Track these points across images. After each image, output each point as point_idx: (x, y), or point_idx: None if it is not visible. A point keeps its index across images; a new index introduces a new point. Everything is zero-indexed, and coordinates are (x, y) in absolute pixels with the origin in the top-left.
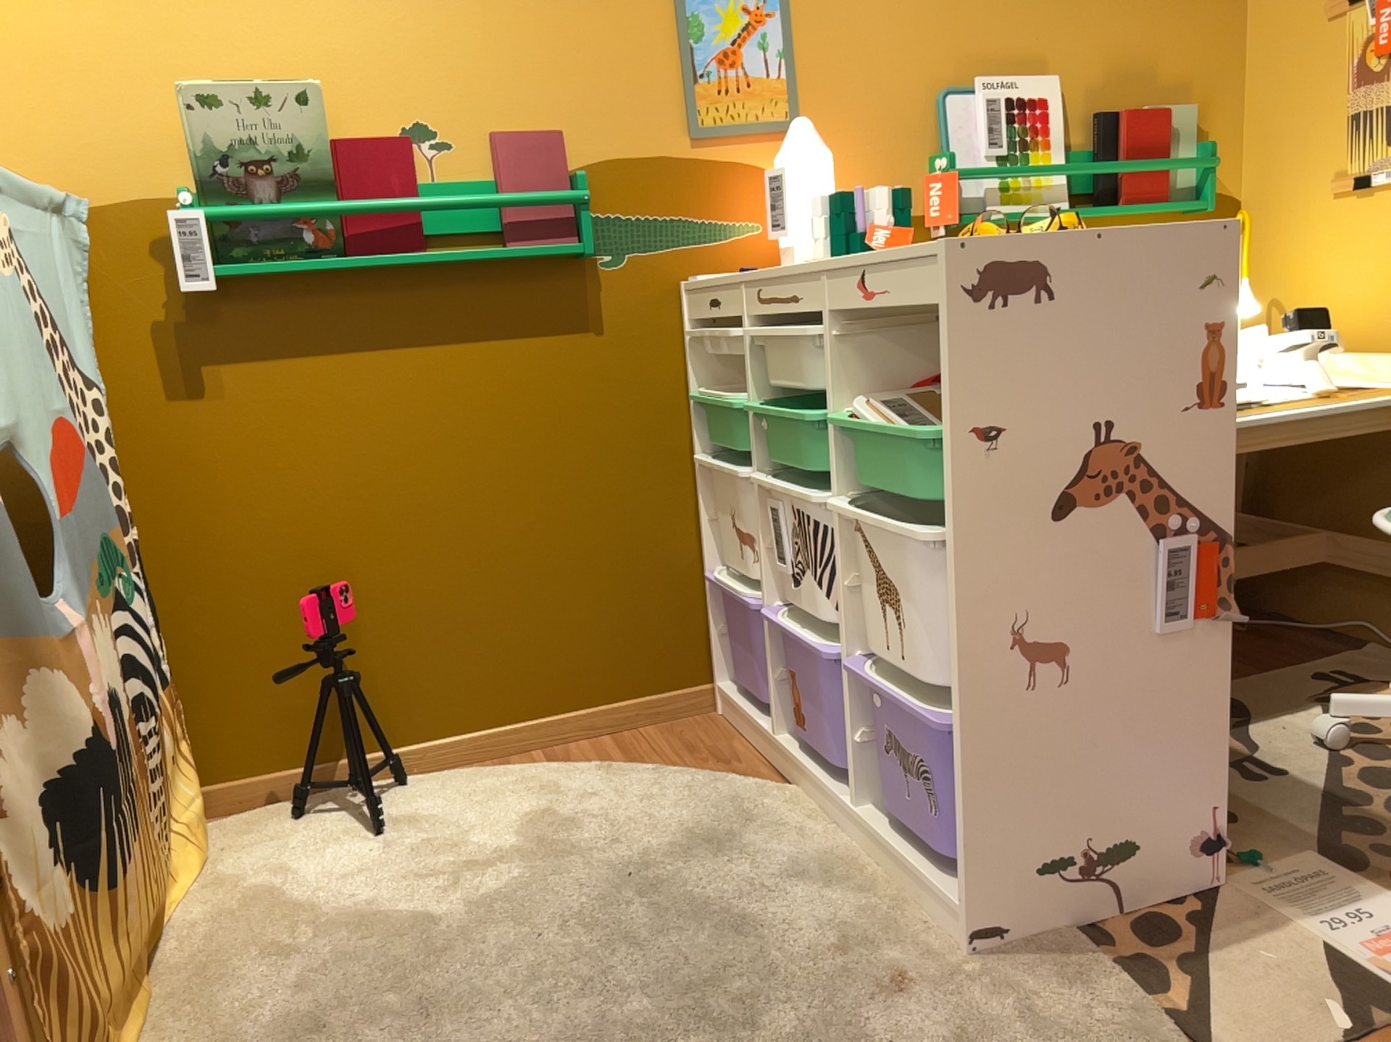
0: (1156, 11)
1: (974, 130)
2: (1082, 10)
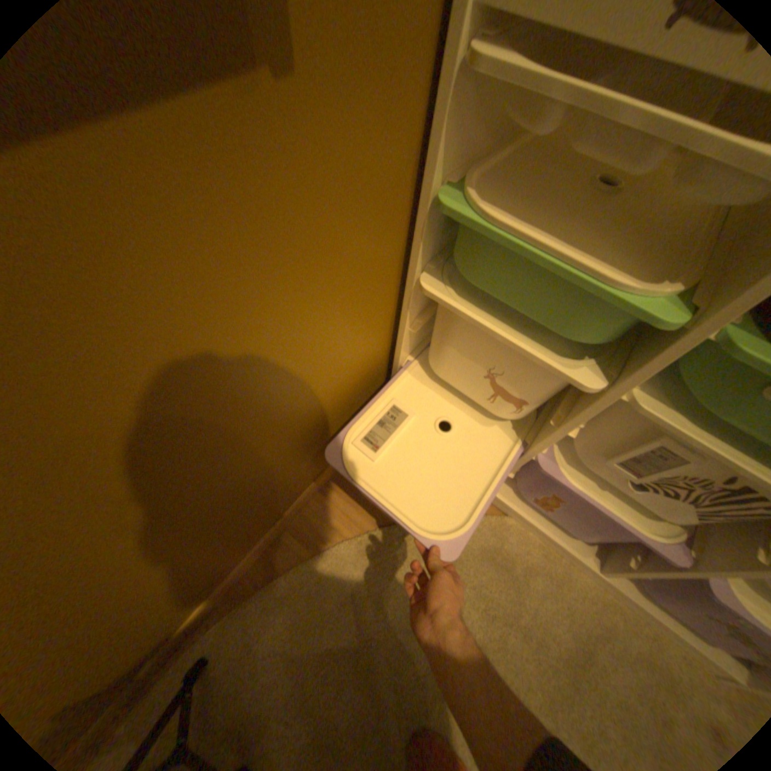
0: None
1: None
2: None
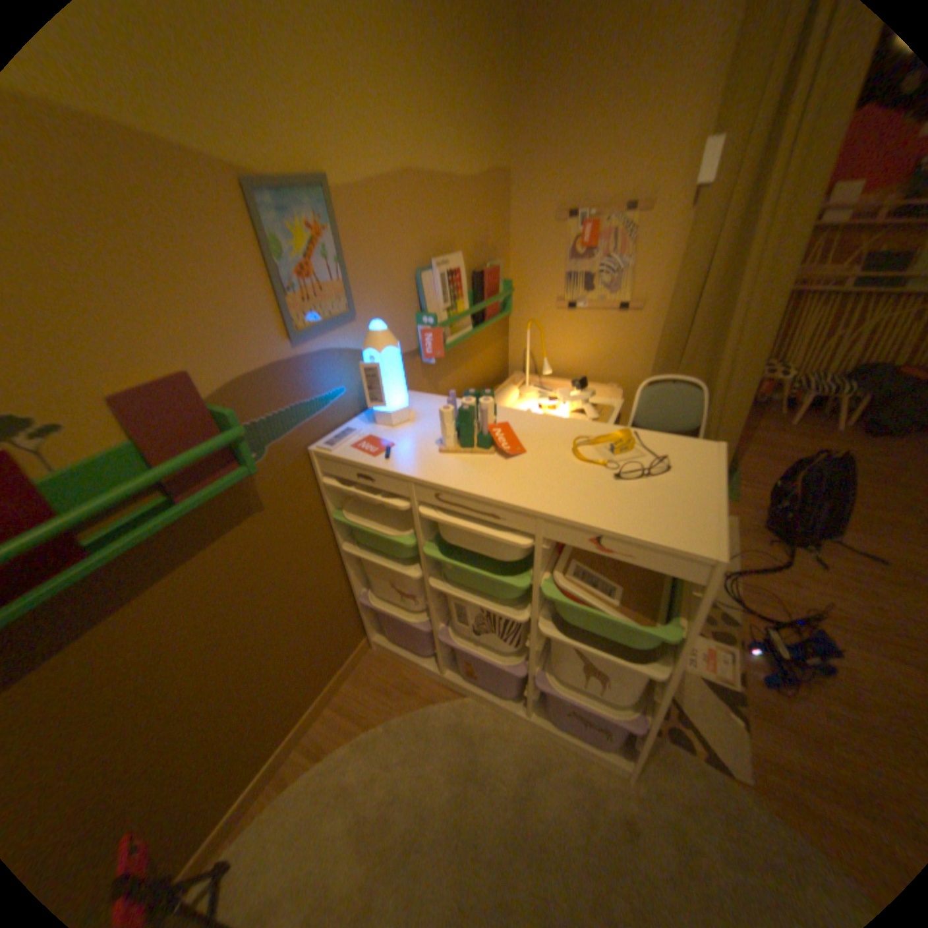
0: (487, 205)
1: (435, 293)
2: (465, 207)
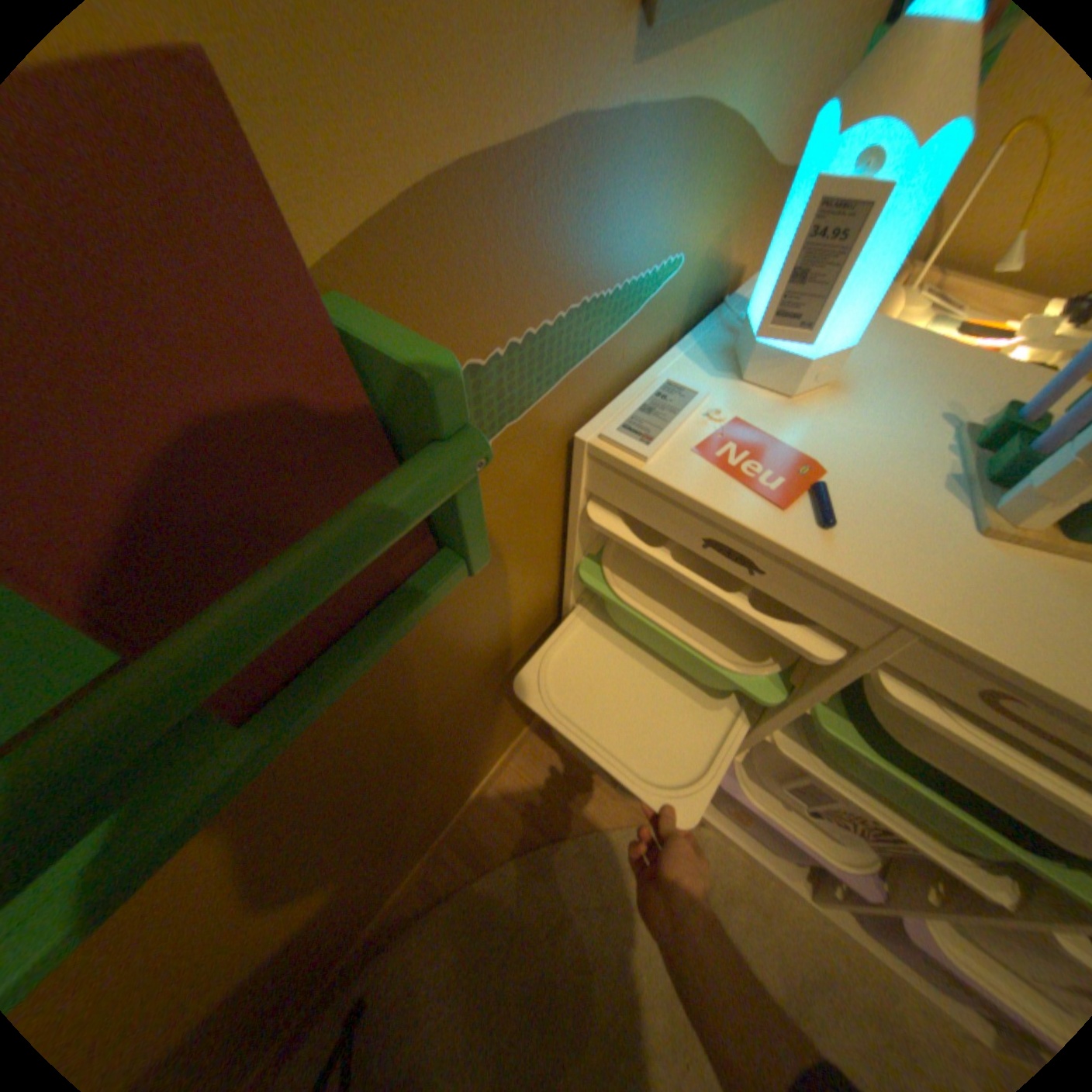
0: None
1: None
2: None
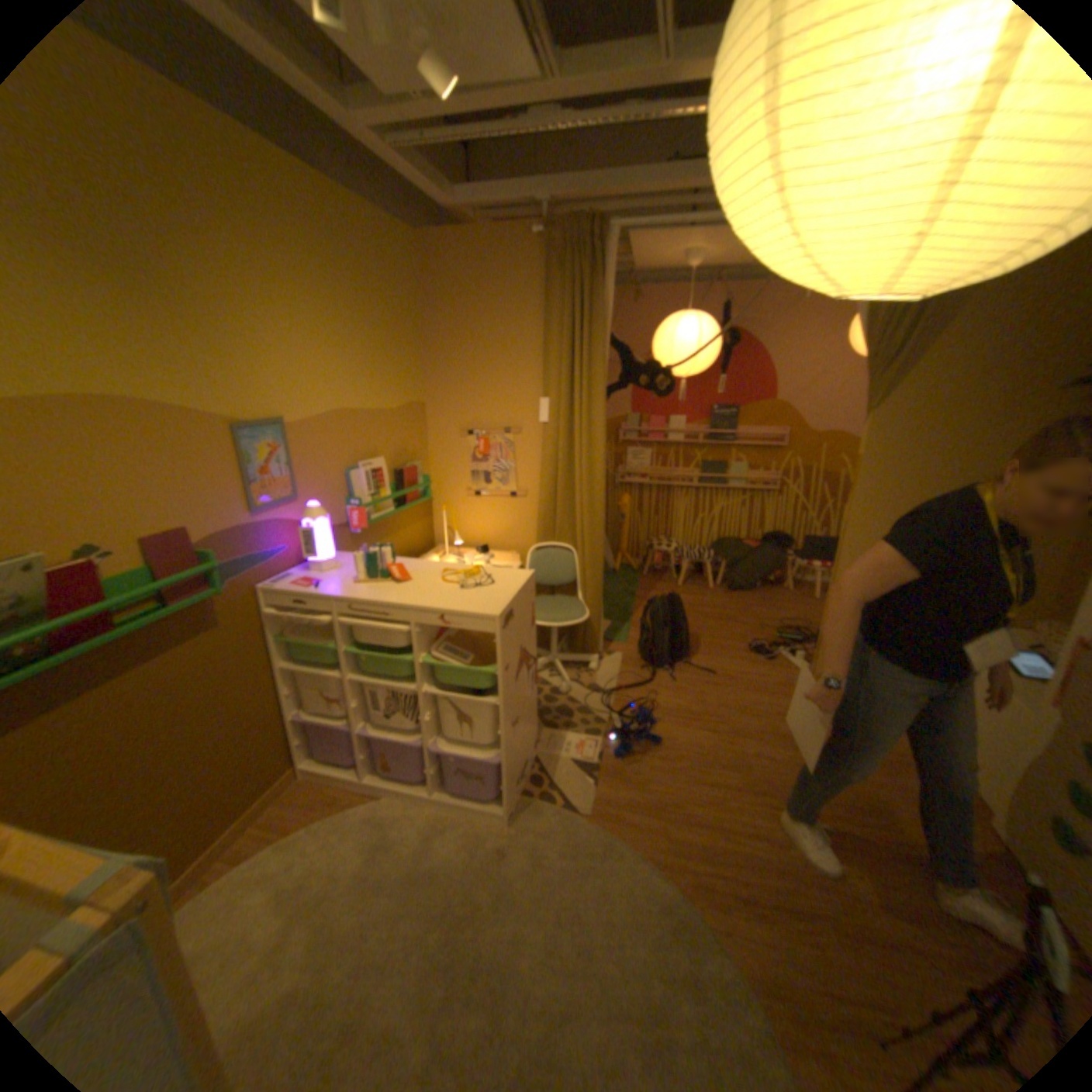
0: (406, 427)
1: (362, 485)
2: (387, 429)
